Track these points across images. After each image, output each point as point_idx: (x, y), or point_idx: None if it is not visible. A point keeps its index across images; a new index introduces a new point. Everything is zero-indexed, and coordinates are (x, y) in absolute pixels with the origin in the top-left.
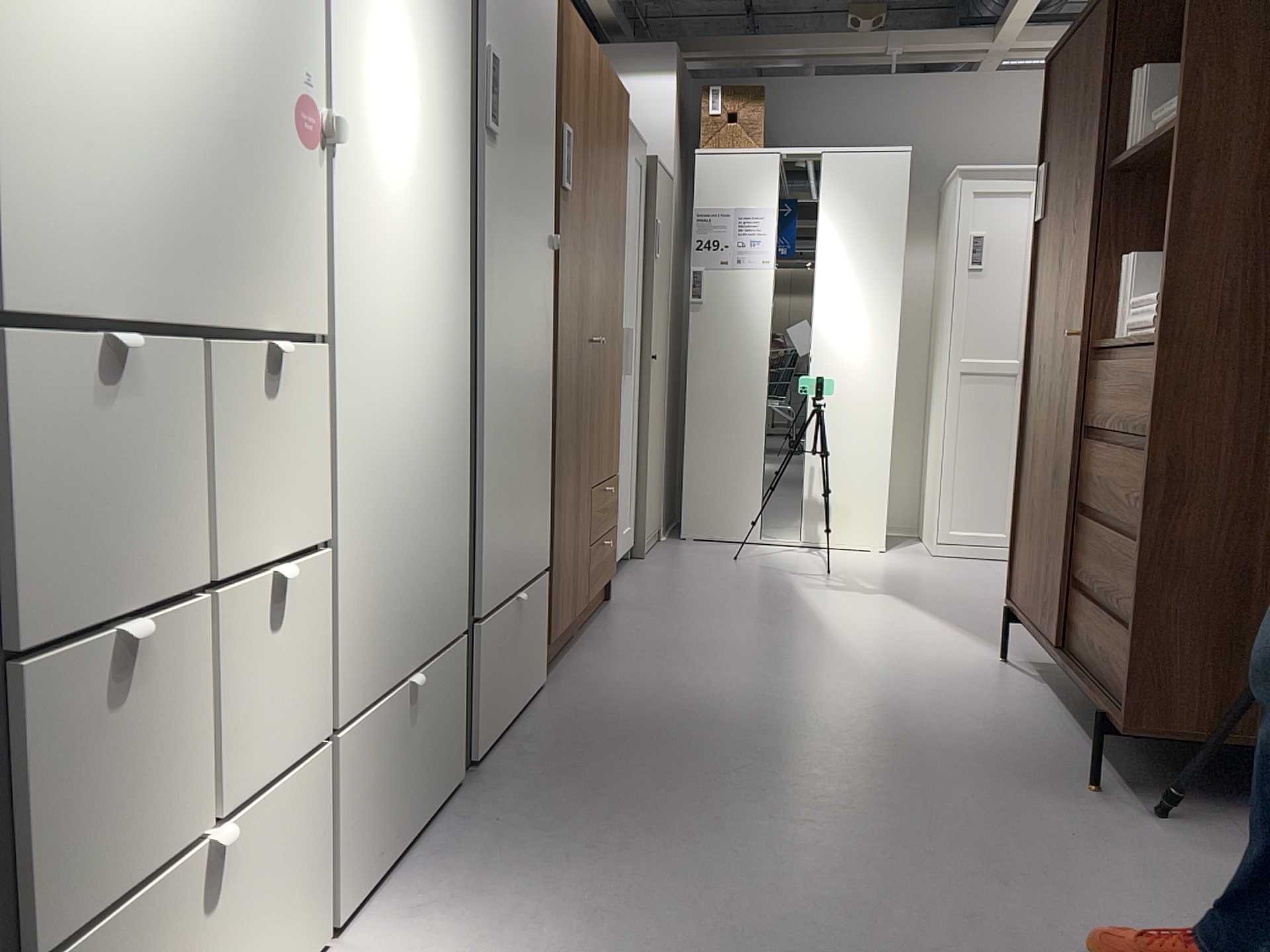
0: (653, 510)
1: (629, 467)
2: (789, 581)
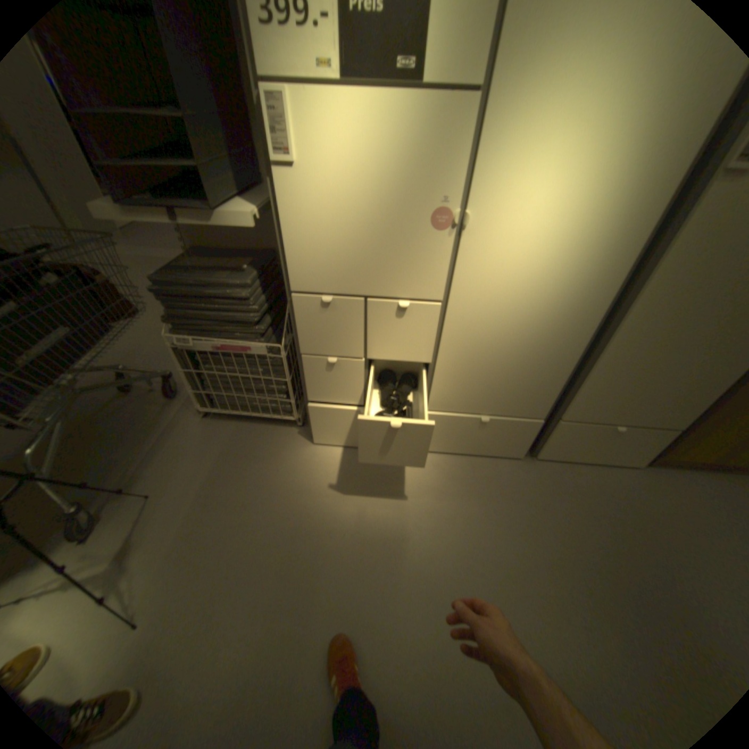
0: None
1: None
2: None
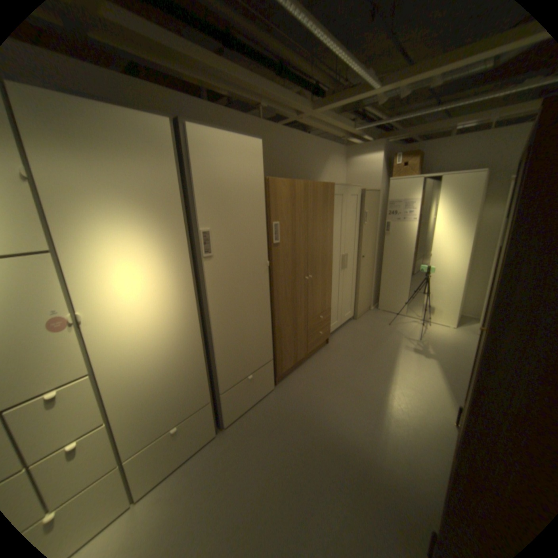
0: (363, 304)
1: (349, 294)
2: (400, 342)
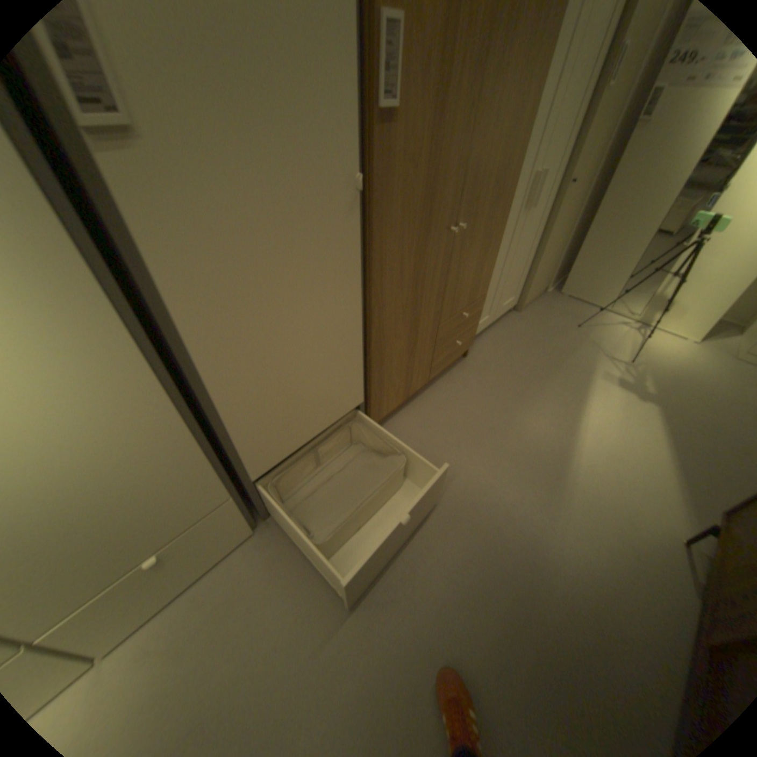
0: (540, 282)
1: (523, 263)
2: (597, 363)
